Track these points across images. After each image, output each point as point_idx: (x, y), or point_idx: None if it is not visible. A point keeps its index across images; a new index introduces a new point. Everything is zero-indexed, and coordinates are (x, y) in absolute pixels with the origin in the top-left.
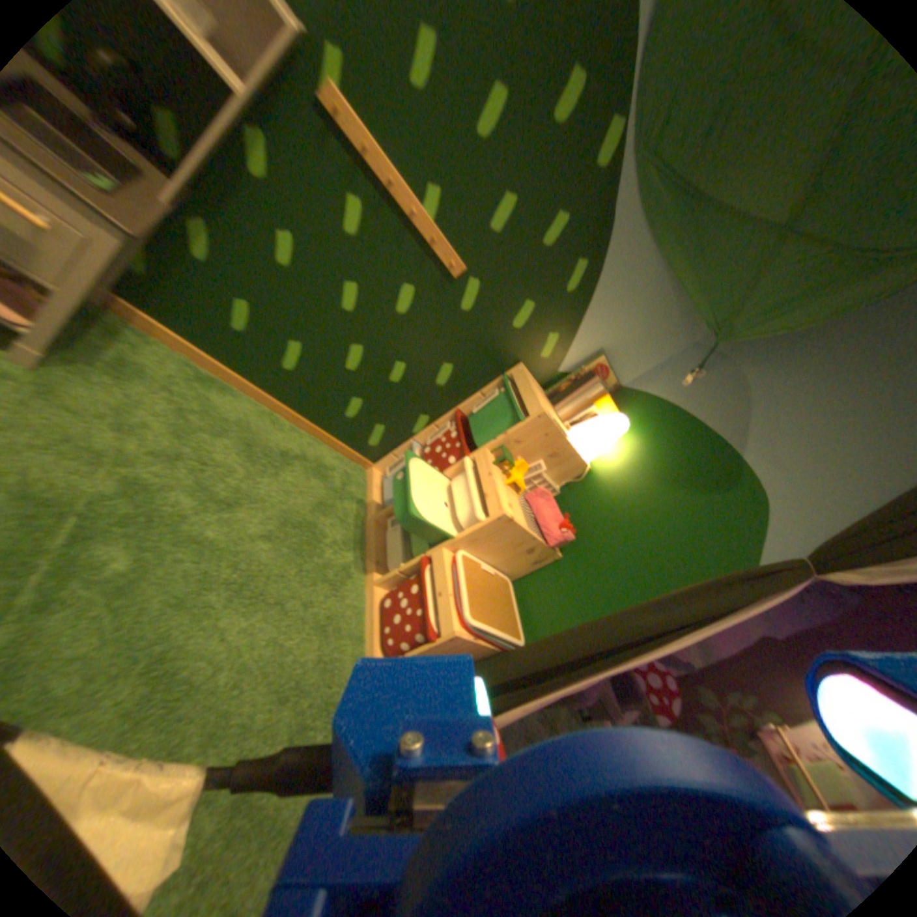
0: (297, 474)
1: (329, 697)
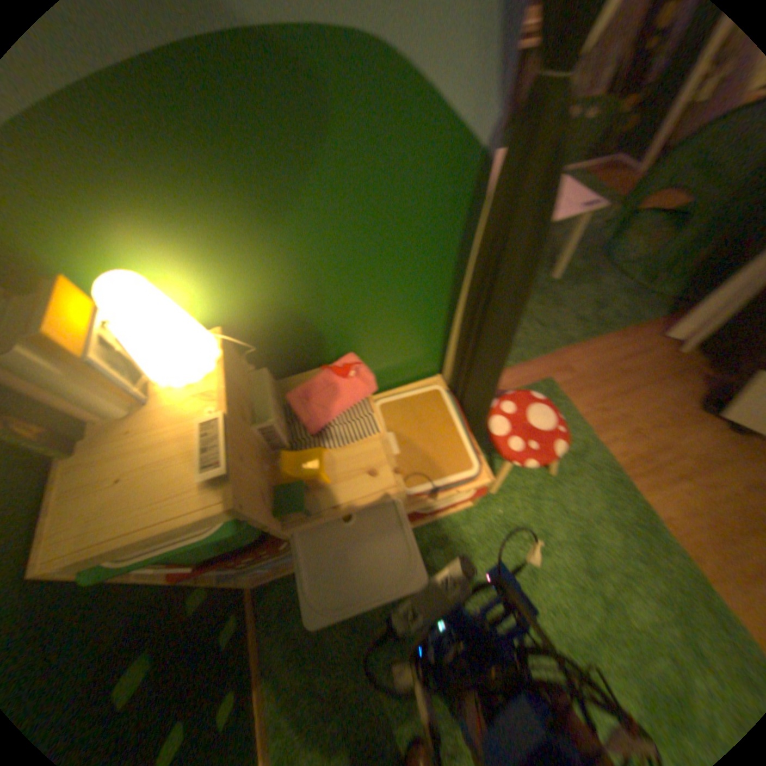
0: (338, 677)
1: (506, 532)
